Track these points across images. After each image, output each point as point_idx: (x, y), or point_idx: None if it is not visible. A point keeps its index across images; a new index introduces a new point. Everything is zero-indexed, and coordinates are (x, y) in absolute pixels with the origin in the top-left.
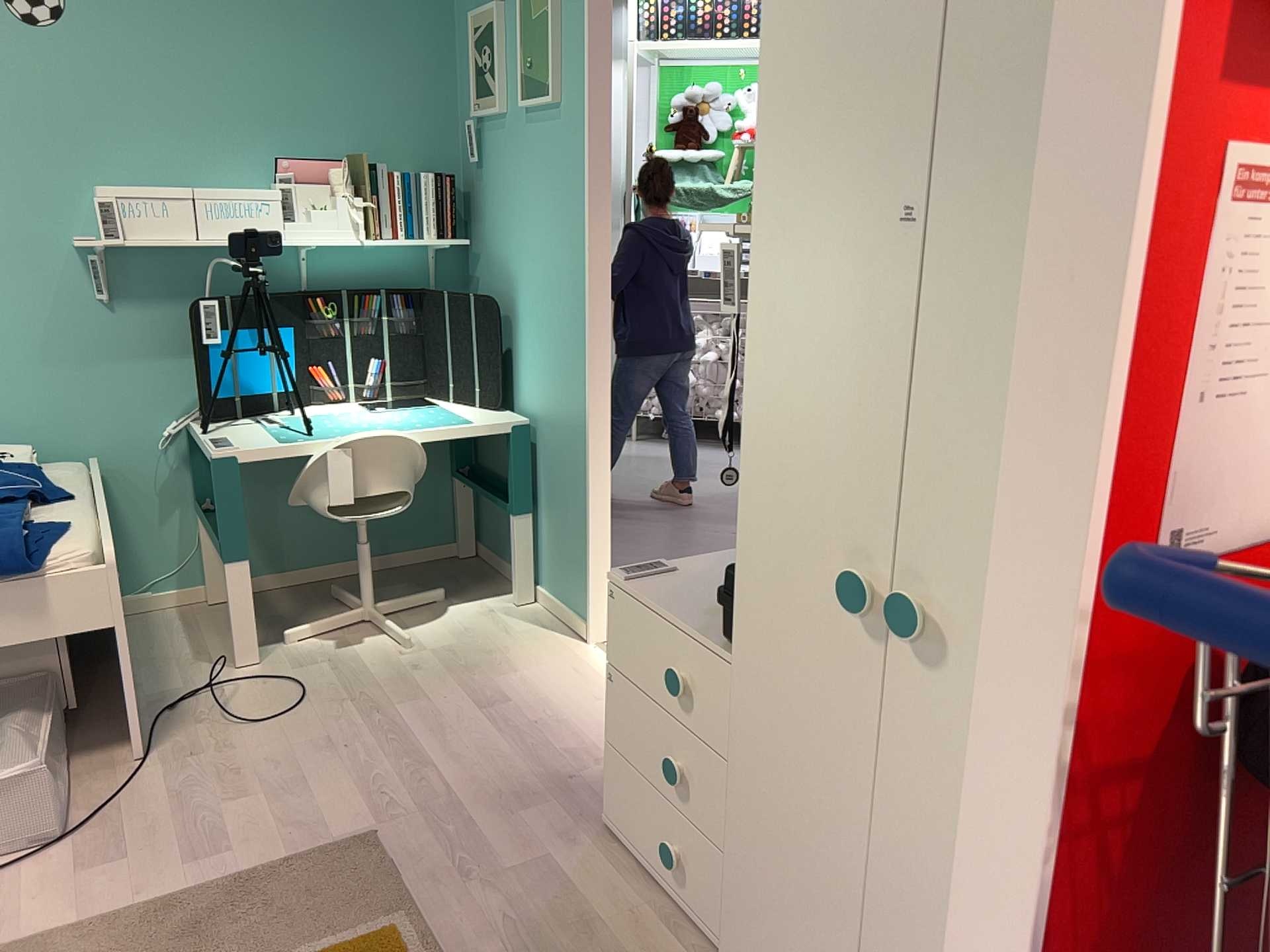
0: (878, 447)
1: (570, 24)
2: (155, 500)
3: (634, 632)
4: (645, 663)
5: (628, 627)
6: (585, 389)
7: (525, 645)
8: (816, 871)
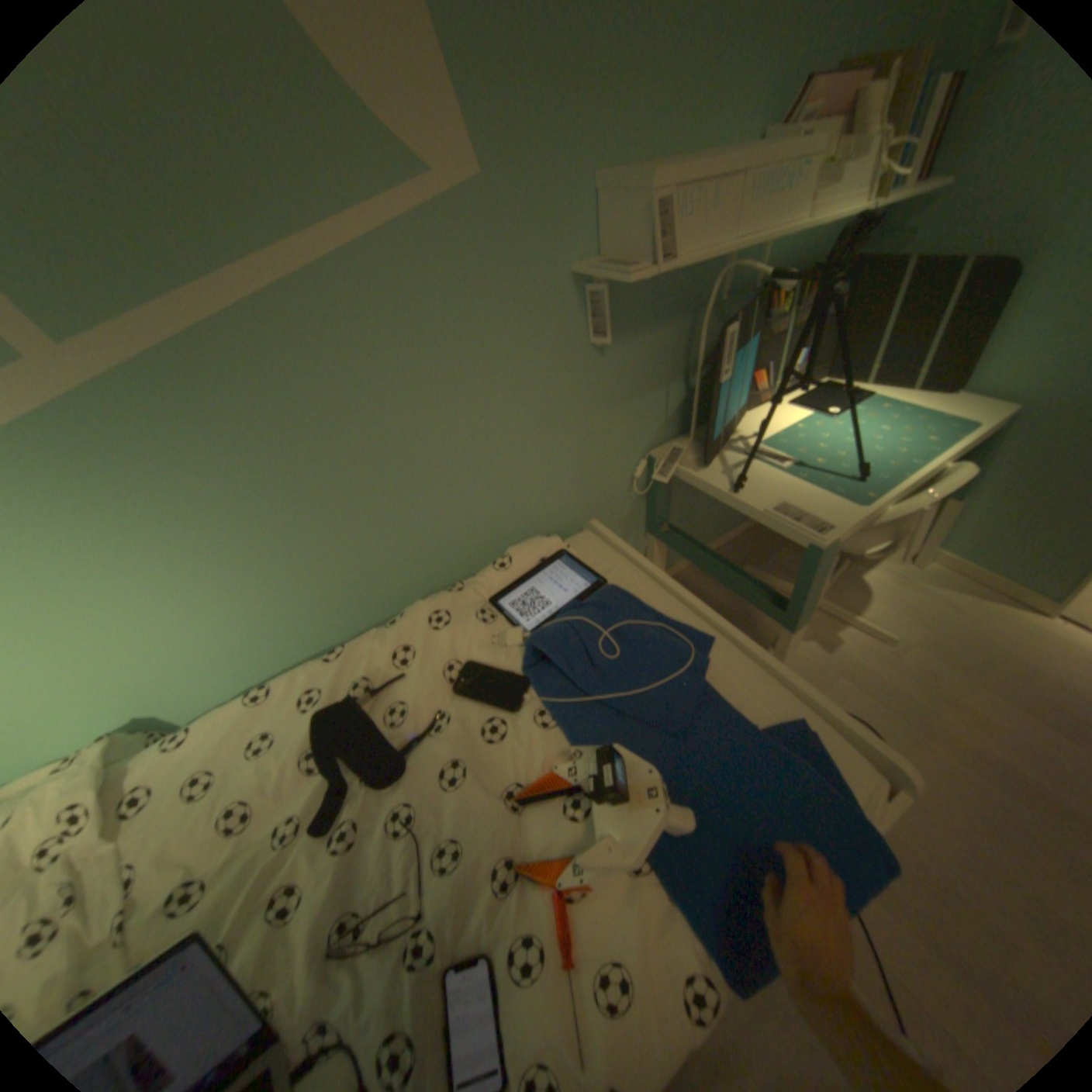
0: None
1: None
2: (618, 533)
3: None
4: None
5: None
6: None
7: (996, 626)
8: None
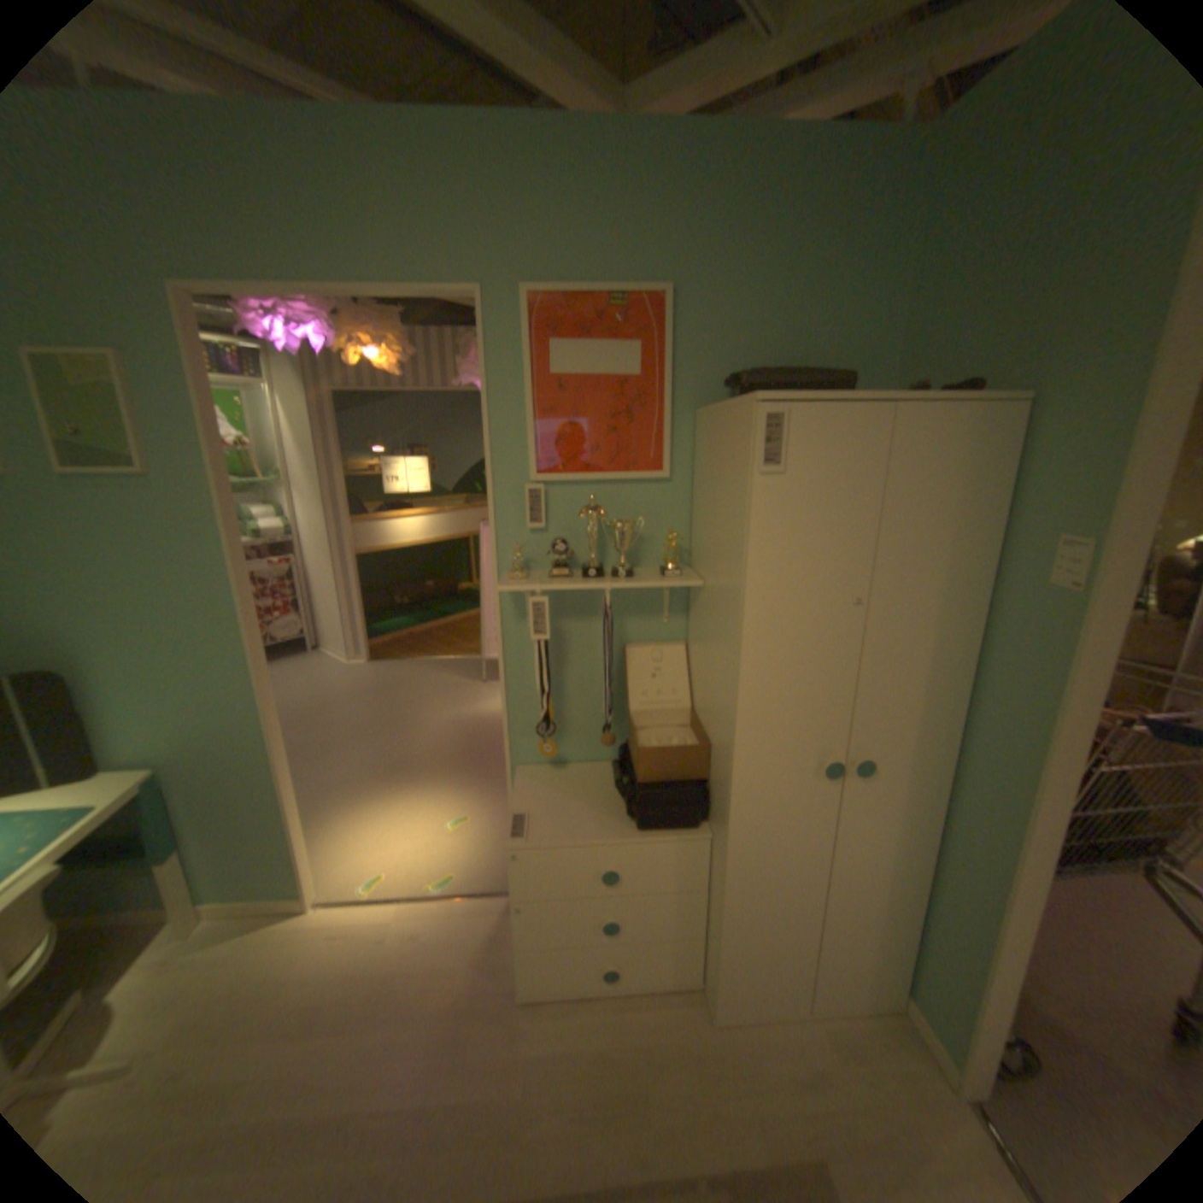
0: (837, 707)
1: (155, 400)
2: None
3: (547, 871)
4: (562, 884)
5: (538, 871)
6: (256, 722)
7: (253, 959)
8: (793, 904)
